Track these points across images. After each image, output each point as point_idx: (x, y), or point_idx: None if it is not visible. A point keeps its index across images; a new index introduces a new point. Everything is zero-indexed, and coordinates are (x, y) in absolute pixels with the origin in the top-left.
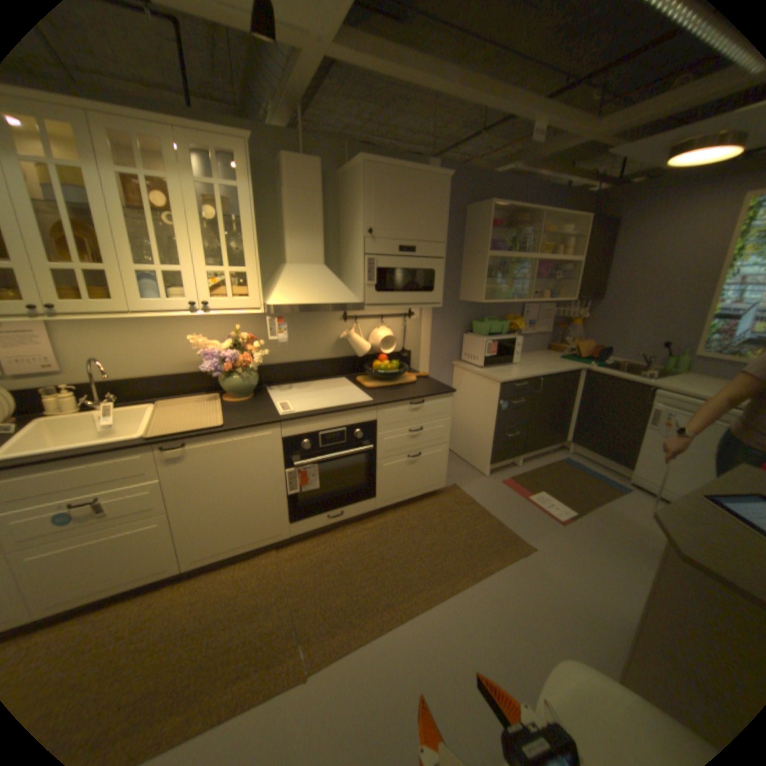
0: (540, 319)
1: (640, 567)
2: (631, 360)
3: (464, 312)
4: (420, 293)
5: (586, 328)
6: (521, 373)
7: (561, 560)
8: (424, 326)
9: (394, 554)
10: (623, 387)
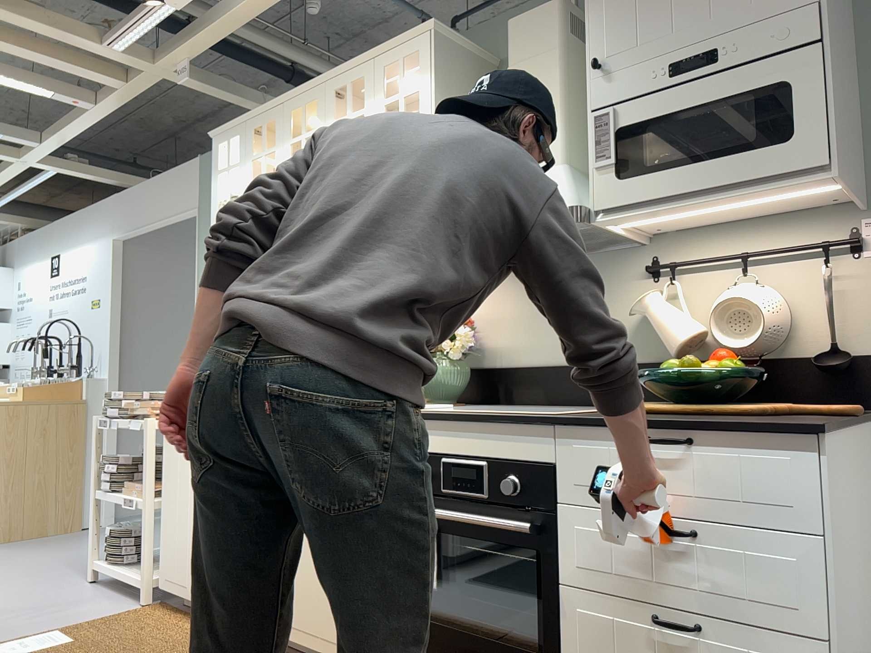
0: None
1: None
2: None
3: None
4: (741, 154)
5: None
6: None
7: None
8: None
9: None
10: None
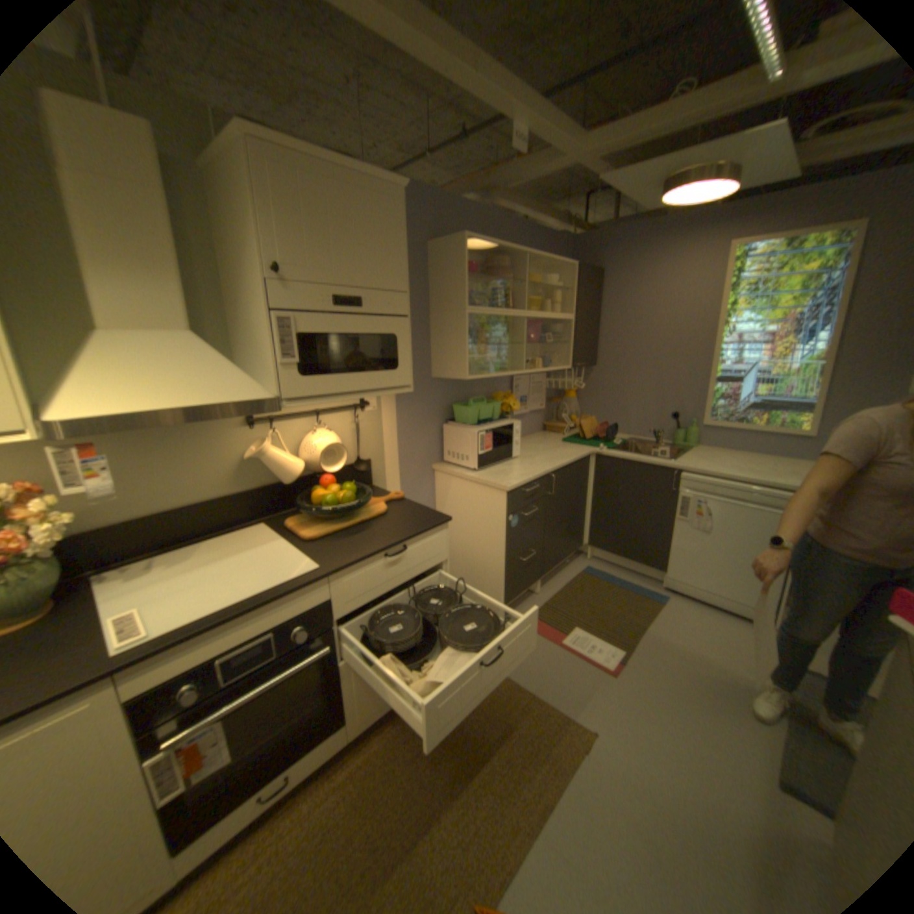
0: (530, 394)
1: (718, 718)
2: (635, 436)
3: (440, 394)
4: (376, 373)
5: (580, 401)
6: (526, 471)
7: (631, 742)
8: (386, 419)
9: (391, 830)
10: (641, 472)
